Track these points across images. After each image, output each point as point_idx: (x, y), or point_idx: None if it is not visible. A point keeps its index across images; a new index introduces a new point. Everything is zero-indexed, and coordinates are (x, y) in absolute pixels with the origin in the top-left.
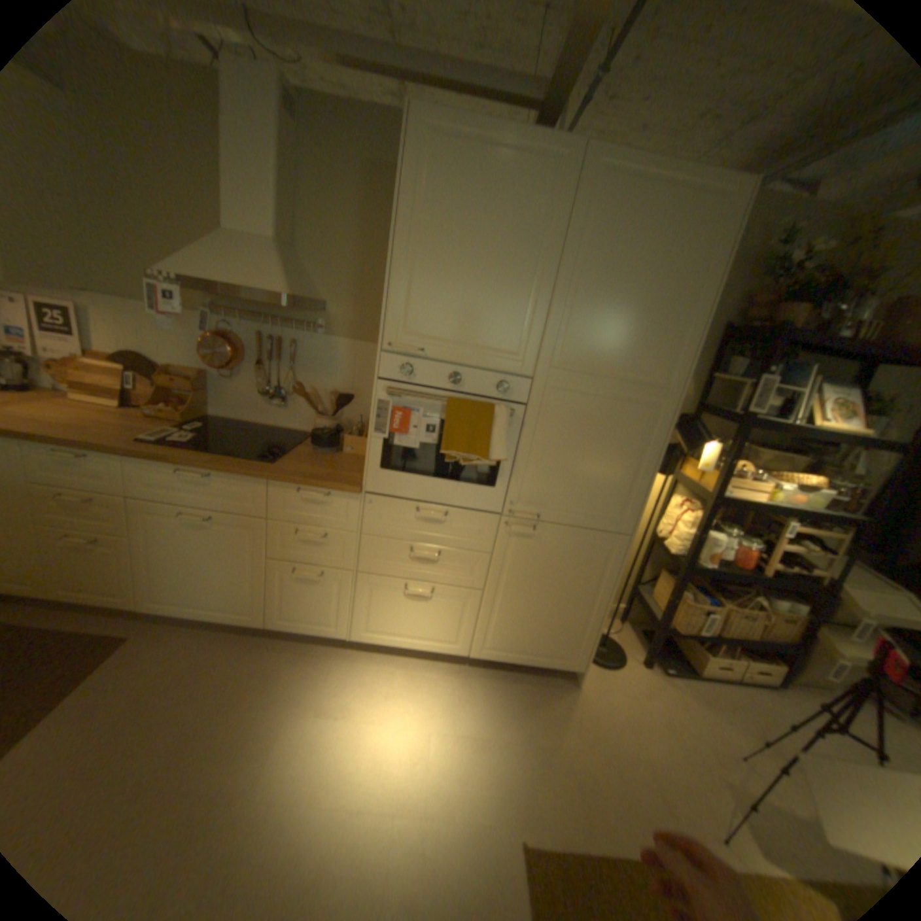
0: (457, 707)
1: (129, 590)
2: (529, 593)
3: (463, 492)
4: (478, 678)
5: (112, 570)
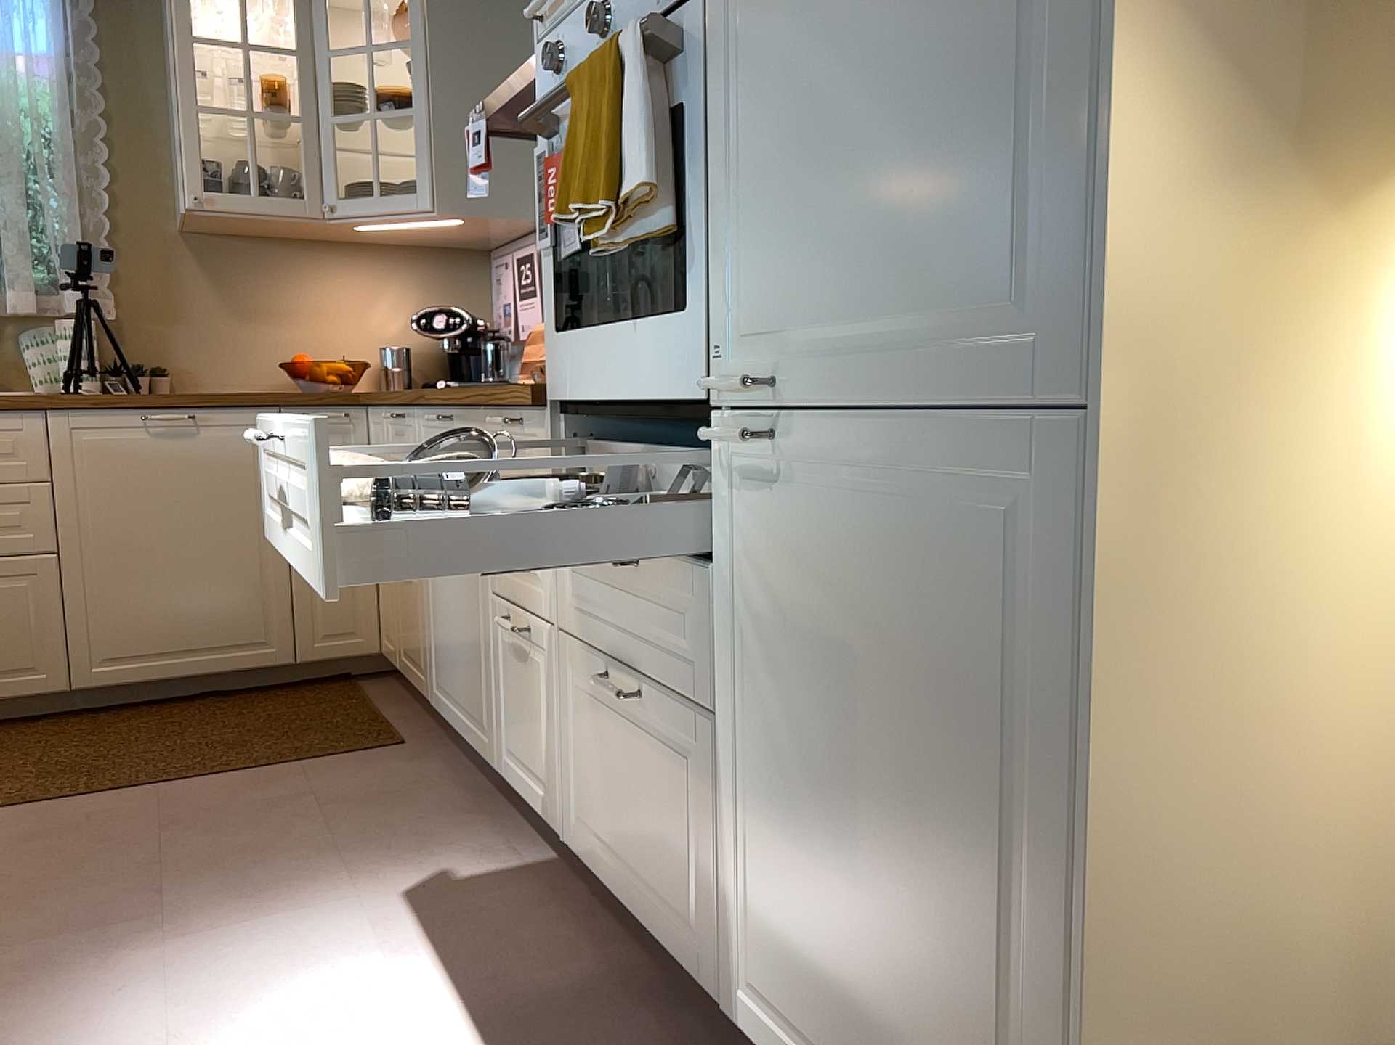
0: None
1: (426, 657)
2: (820, 756)
3: (651, 349)
4: None
5: (419, 616)
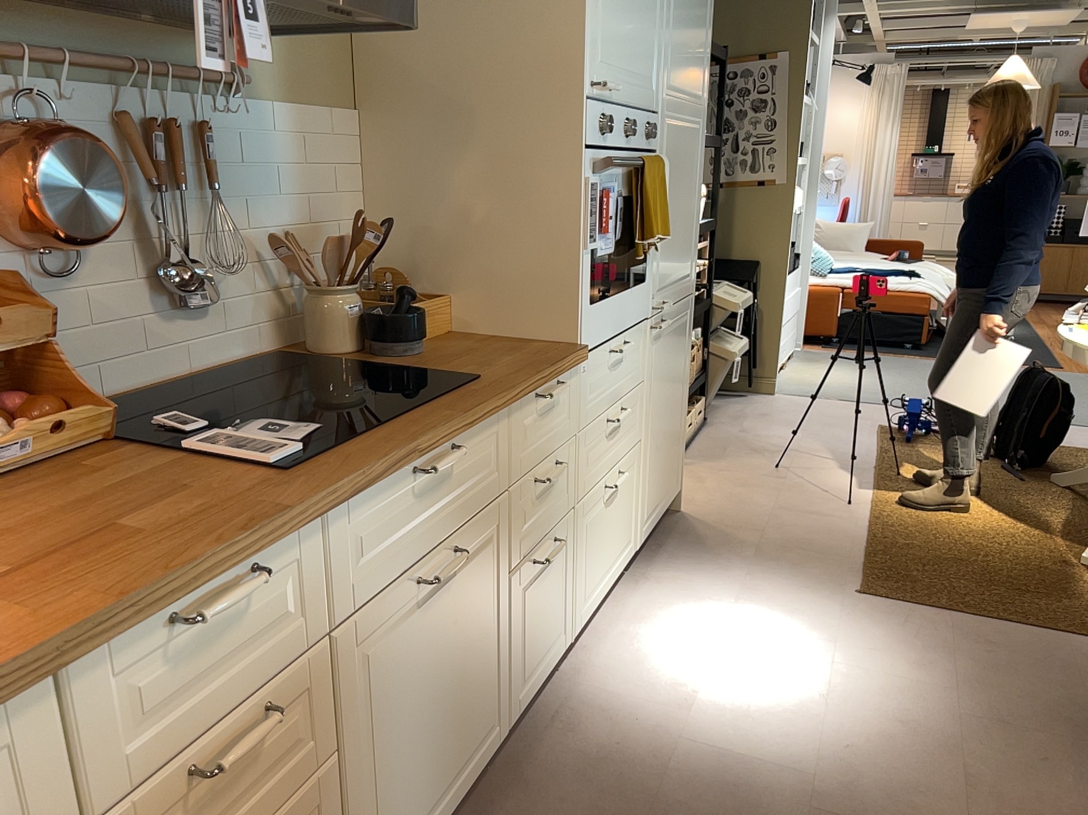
0: (690, 593)
1: None
2: (662, 413)
3: (634, 301)
4: (647, 568)
5: None
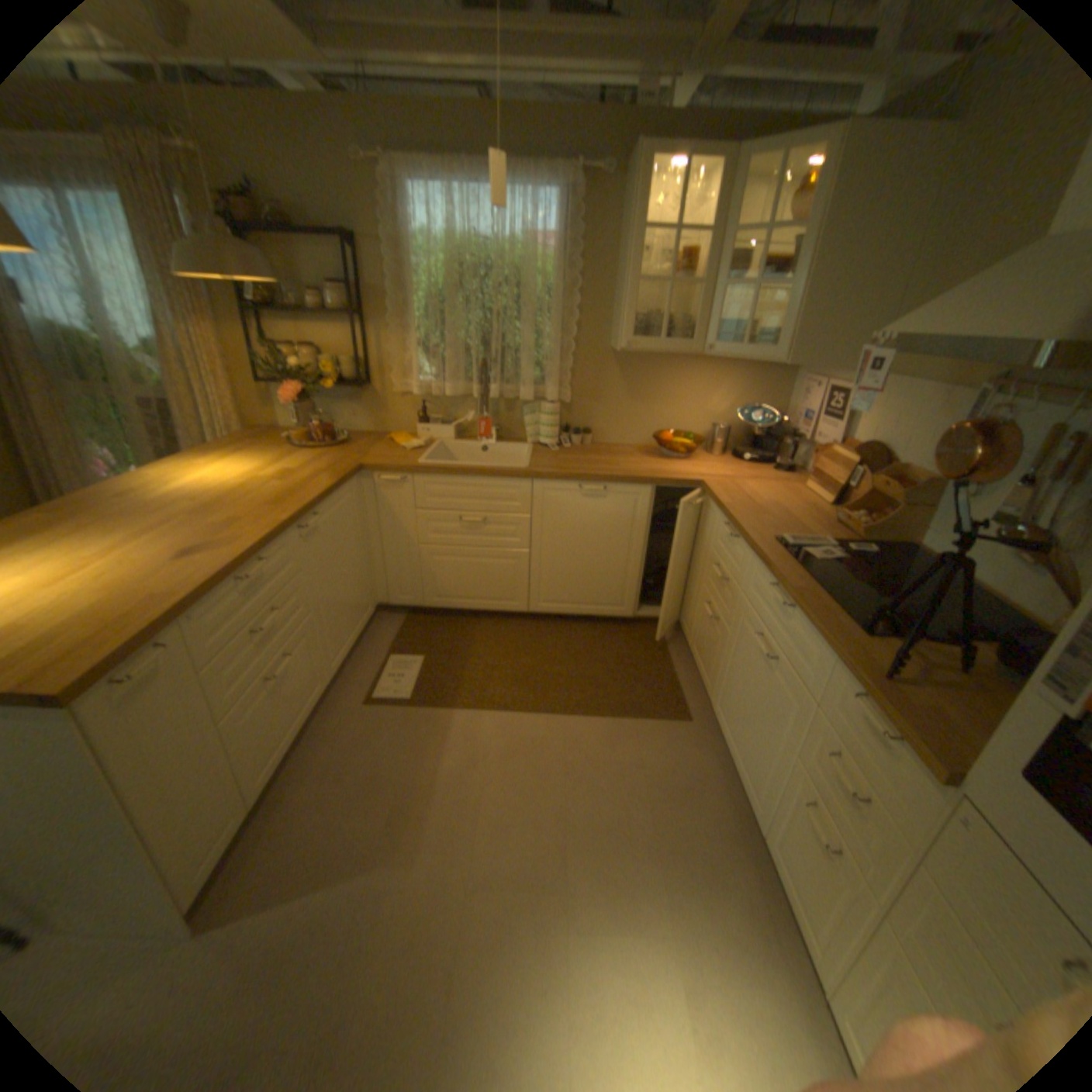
0: None
1: (716, 681)
2: None
3: None
4: None
5: (716, 654)
